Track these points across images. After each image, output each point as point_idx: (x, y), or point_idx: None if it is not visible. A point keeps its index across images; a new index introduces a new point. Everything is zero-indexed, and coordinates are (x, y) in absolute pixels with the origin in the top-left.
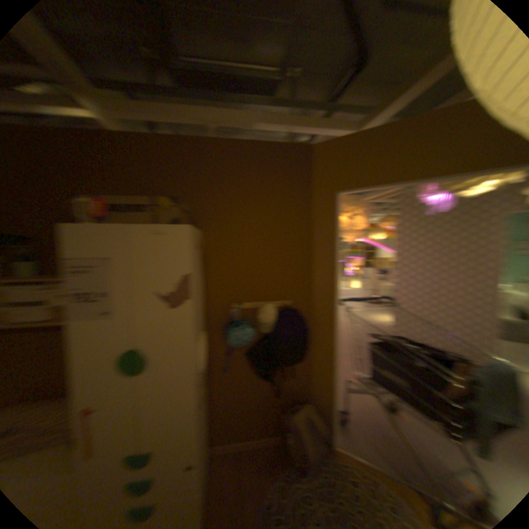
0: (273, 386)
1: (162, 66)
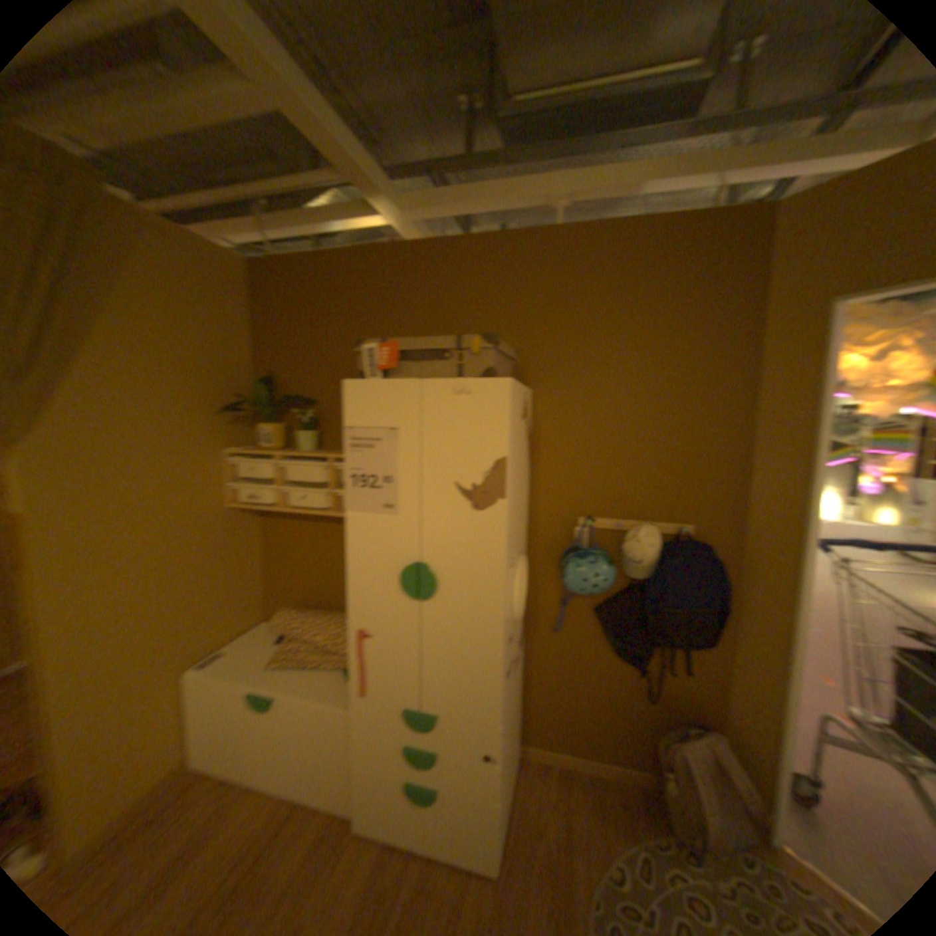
0: (648, 680)
1: (491, 116)
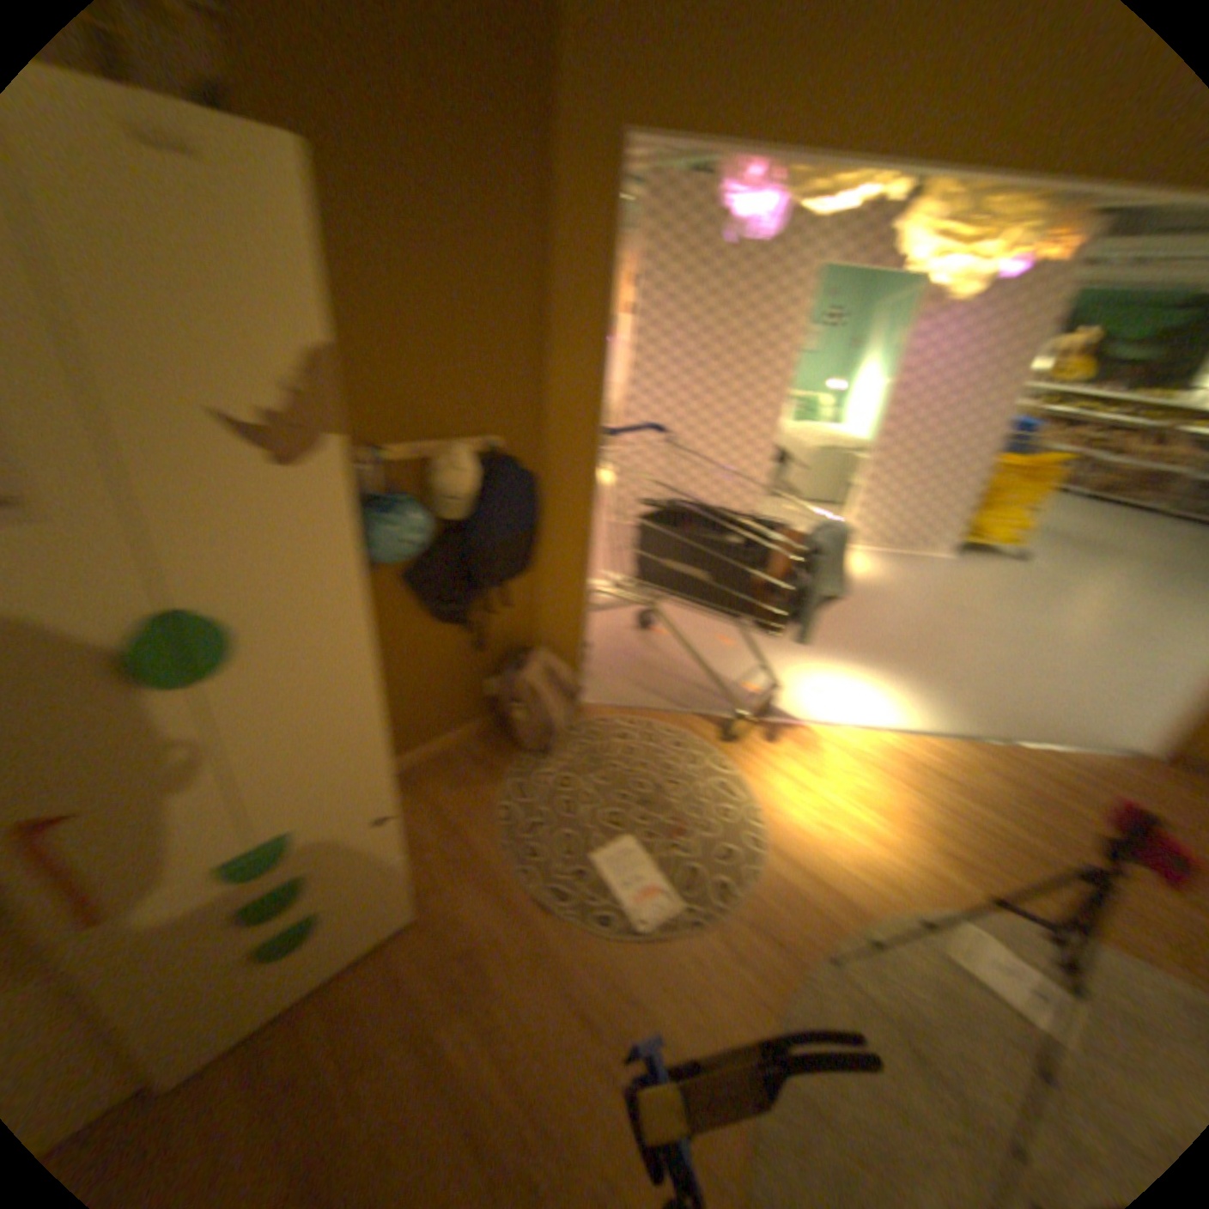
0: (475, 631)
1: None
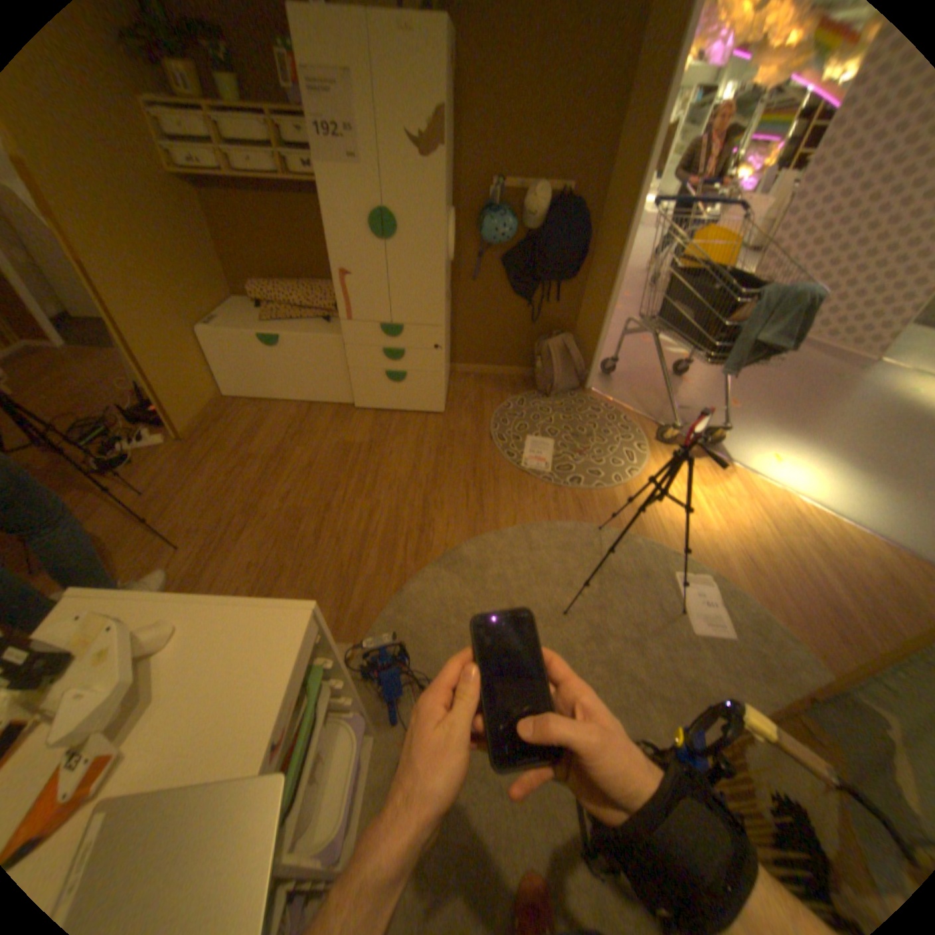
0: (532, 309)
1: None
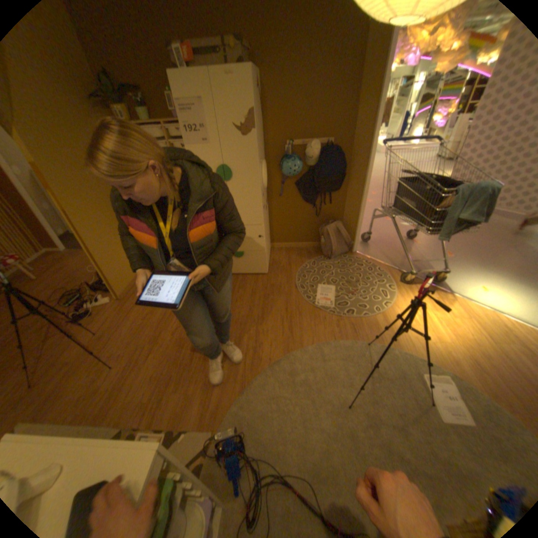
0: (315, 208)
1: None
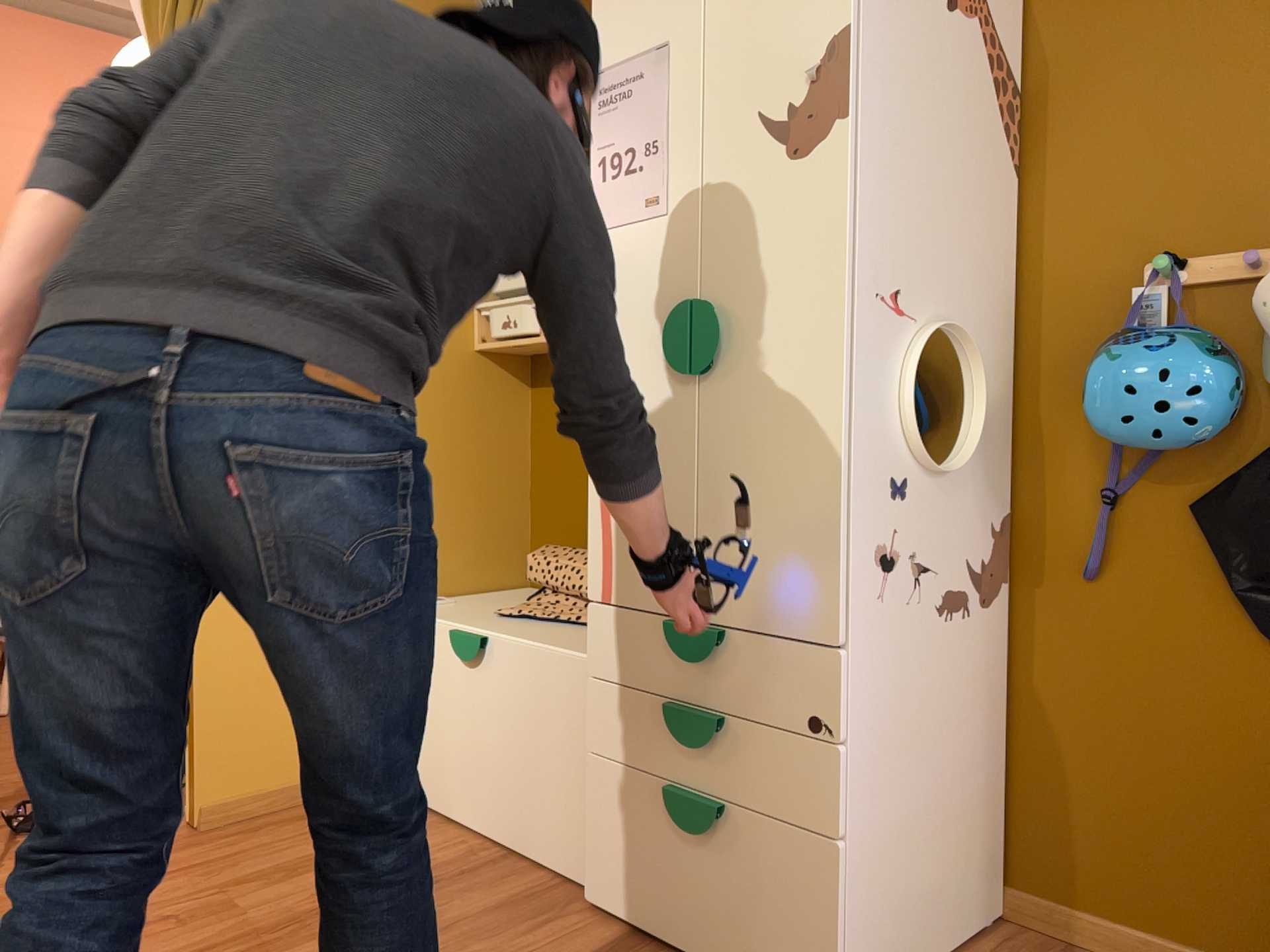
0: None
1: None
